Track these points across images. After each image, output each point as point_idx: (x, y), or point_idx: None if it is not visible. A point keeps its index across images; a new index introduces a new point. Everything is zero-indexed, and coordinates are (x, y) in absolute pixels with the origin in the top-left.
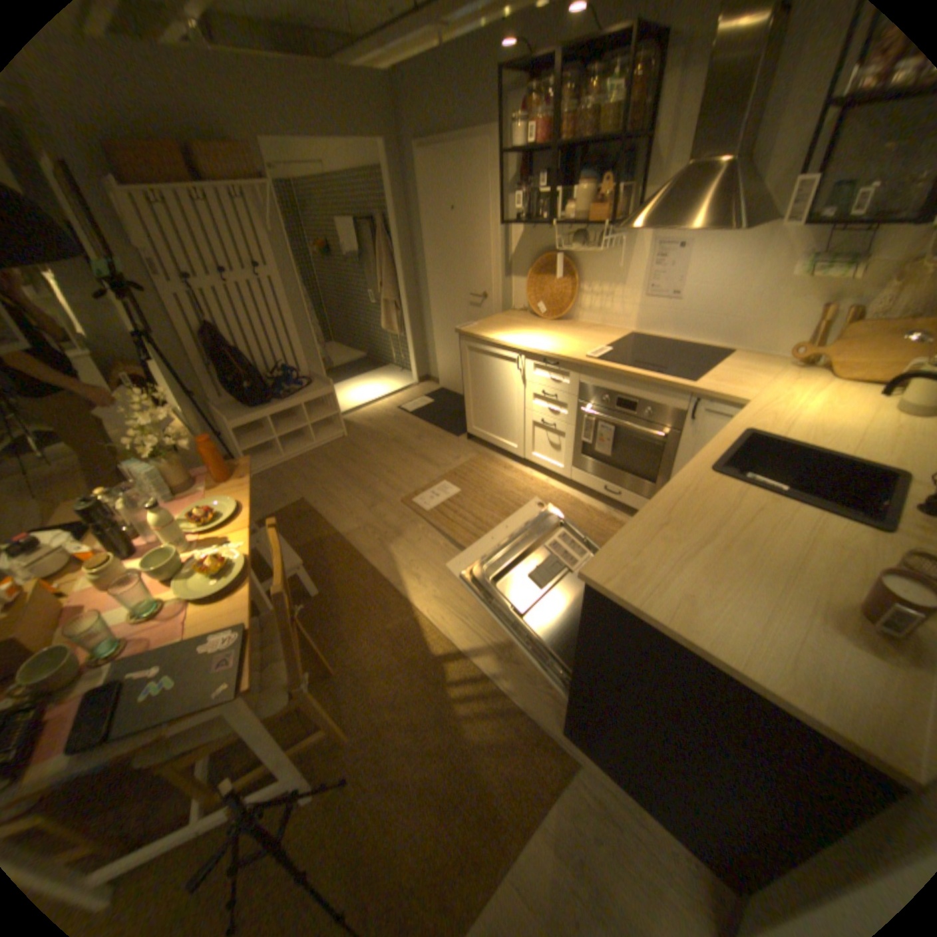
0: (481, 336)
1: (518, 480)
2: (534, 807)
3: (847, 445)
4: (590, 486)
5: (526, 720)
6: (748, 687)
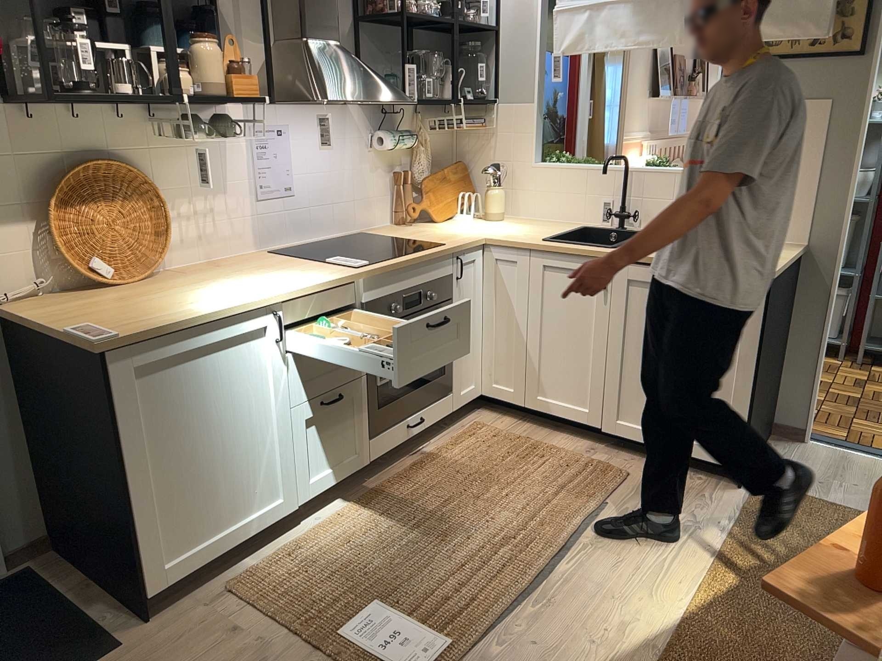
0: (187, 320)
1: (347, 528)
2: (812, 500)
3: (550, 230)
4: (394, 447)
5: (750, 505)
6: (794, 260)
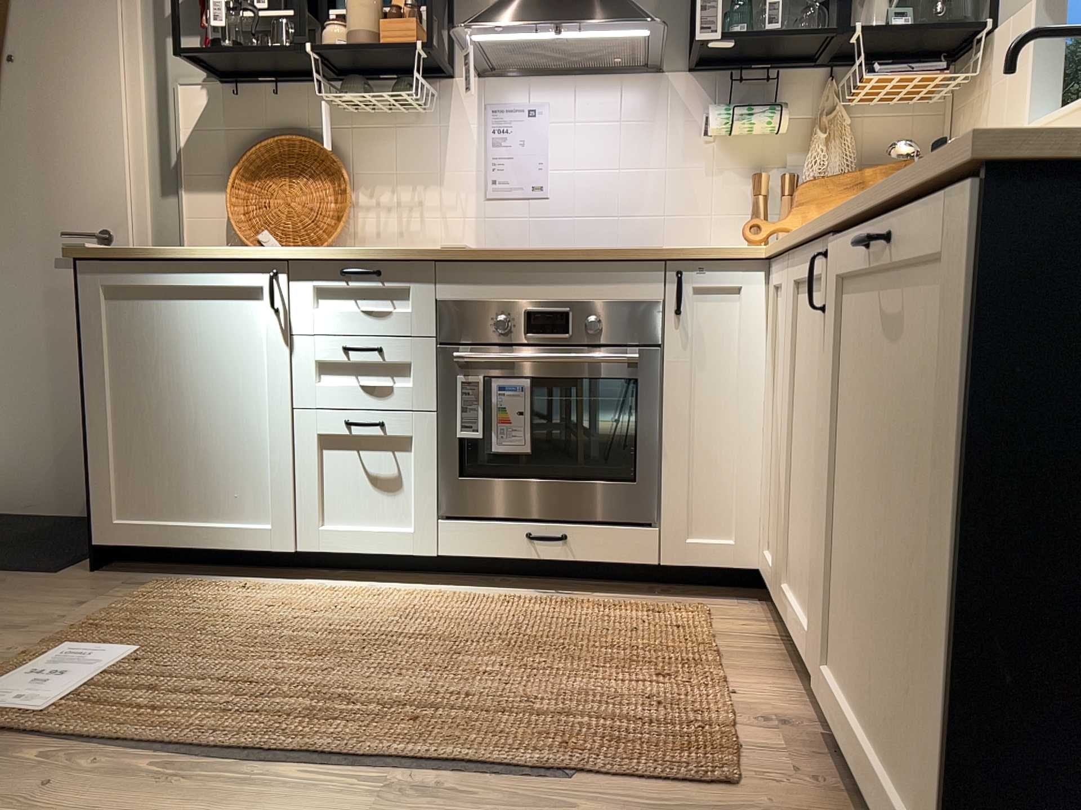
0: (156, 249)
1: (302, 600)
2: None
3: None
4: (492, 556)
5: None
6: None
